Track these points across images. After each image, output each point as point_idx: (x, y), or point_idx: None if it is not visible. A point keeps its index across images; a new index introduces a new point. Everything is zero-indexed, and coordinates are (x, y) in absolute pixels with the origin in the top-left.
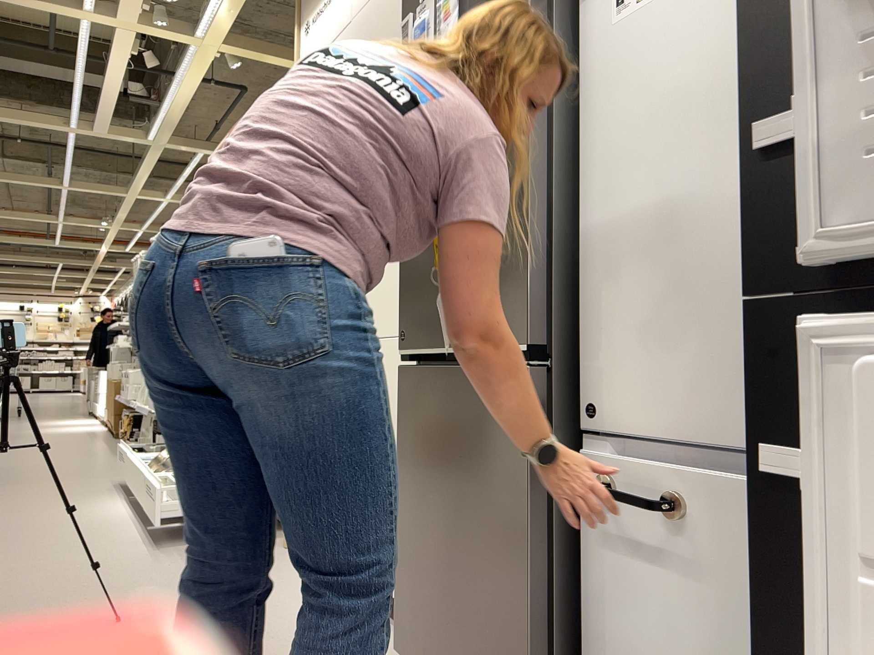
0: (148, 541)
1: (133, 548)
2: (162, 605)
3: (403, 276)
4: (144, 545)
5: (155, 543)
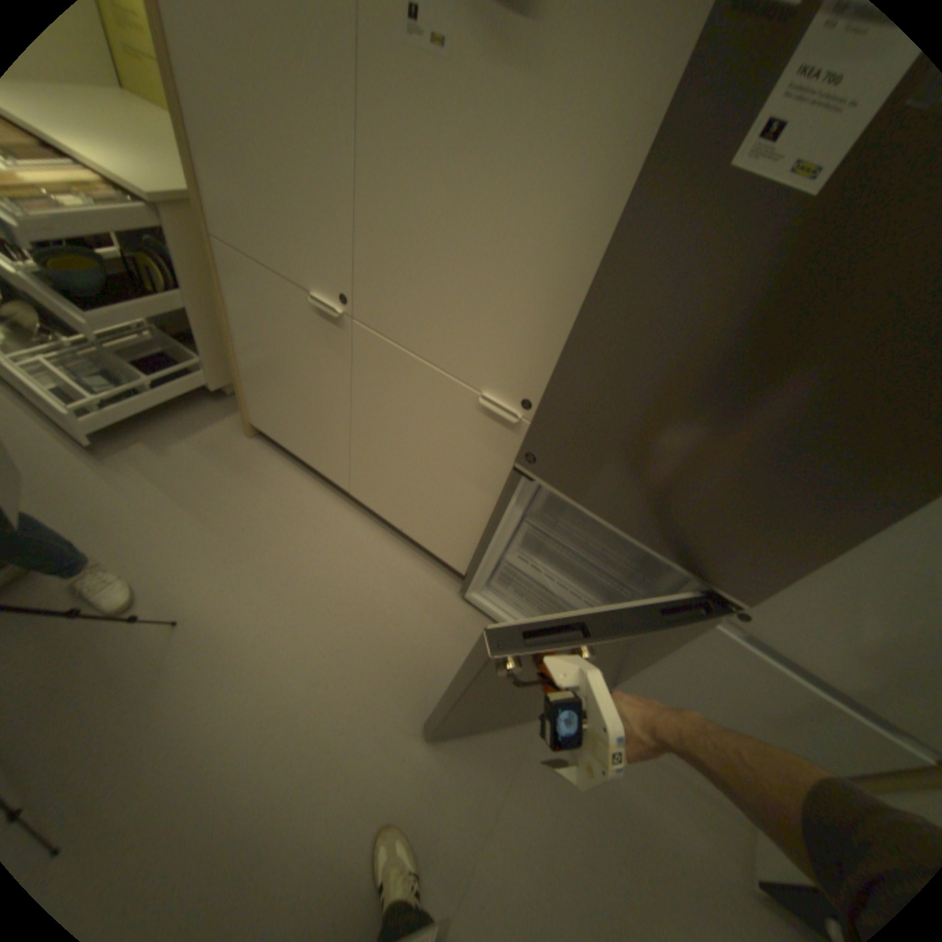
0: (72, 445)
1: (65, 465)
2: (196, 574)
3: (558, 399)
4: (75, 457)
5: (85, 448)
